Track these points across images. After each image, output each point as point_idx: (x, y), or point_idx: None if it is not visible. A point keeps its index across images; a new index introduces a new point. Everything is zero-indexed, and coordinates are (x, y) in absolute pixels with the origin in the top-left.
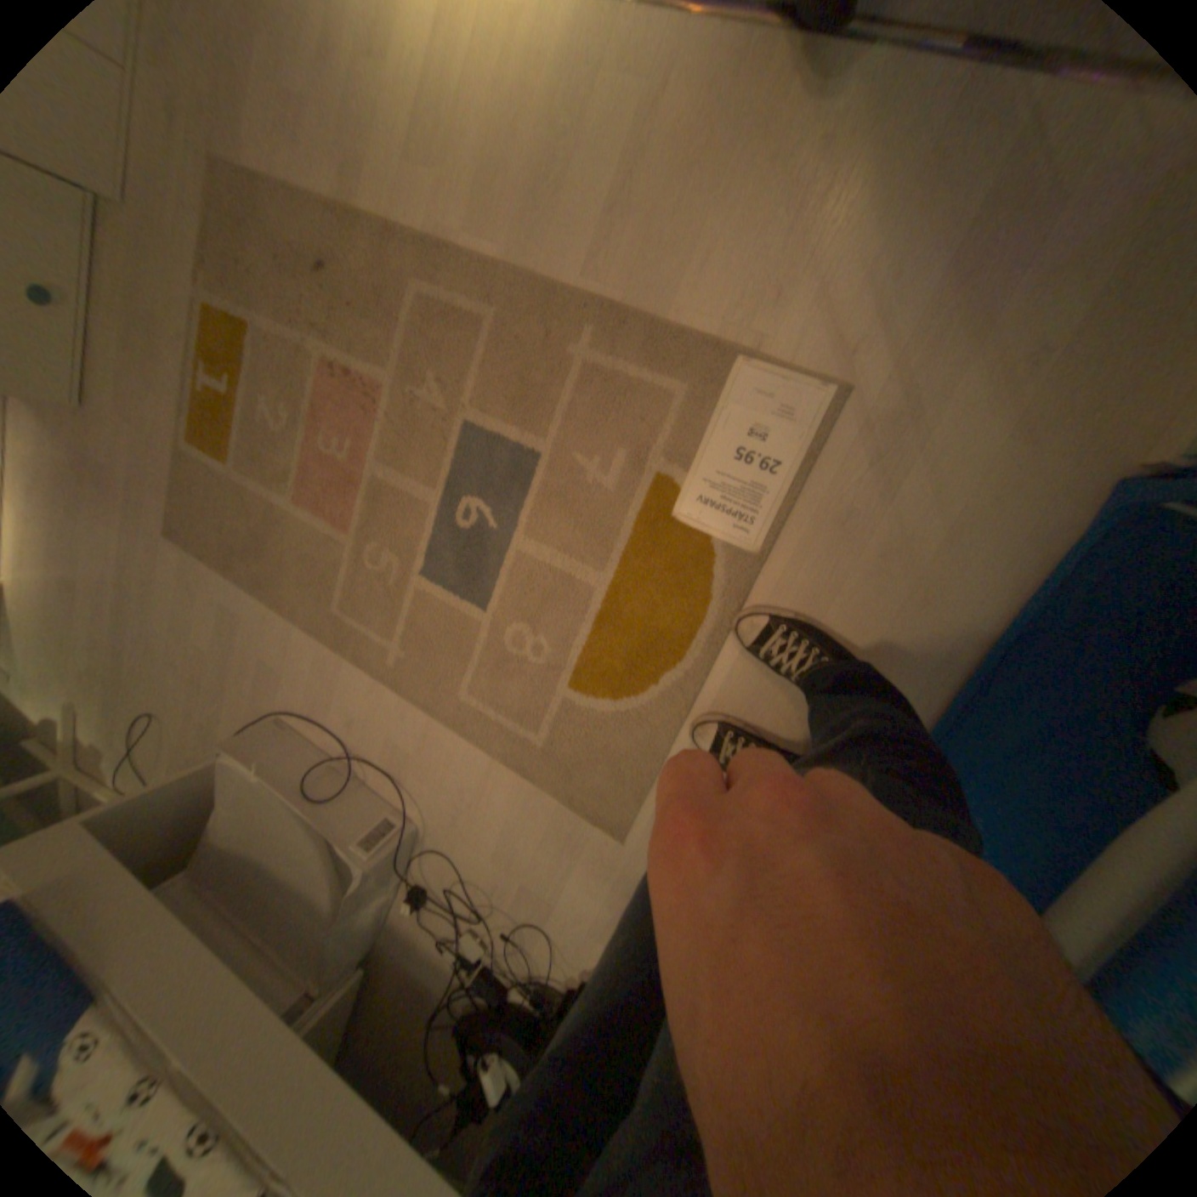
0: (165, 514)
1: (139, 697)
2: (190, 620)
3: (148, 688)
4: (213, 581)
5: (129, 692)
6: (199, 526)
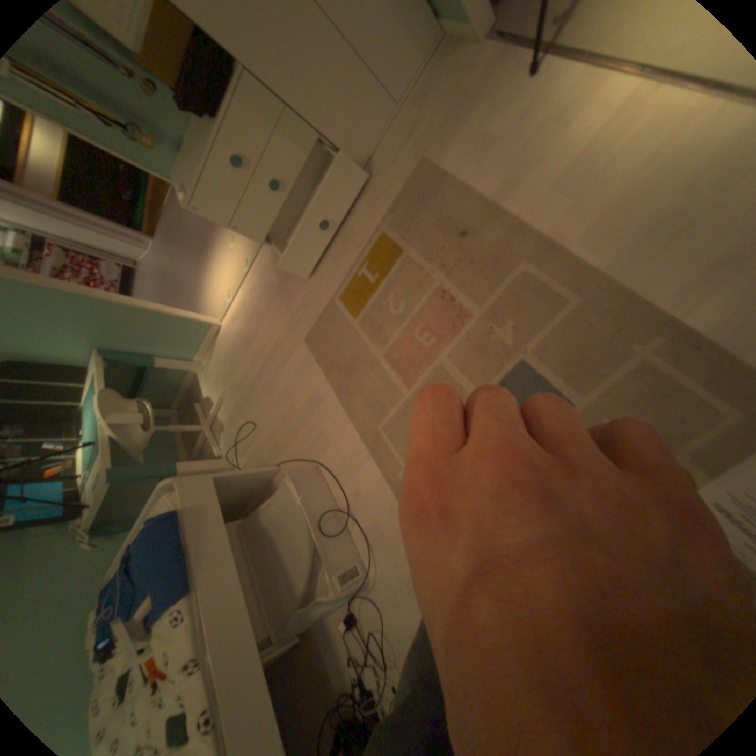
0: (311, 331)
1: (254, 413)
2: (297, 389)
3: (260, 412)
4: (318, 376)
5: (251, 408)
6: (325, 345)
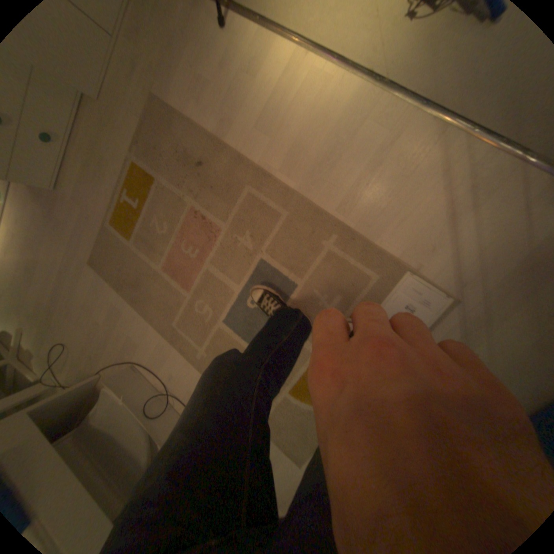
0: (92, 256)
1: (59, 336)
2: (95, 308)
3: (65, 333)
4: (111, 294)
5: (55, 332)
6: (109, 267)
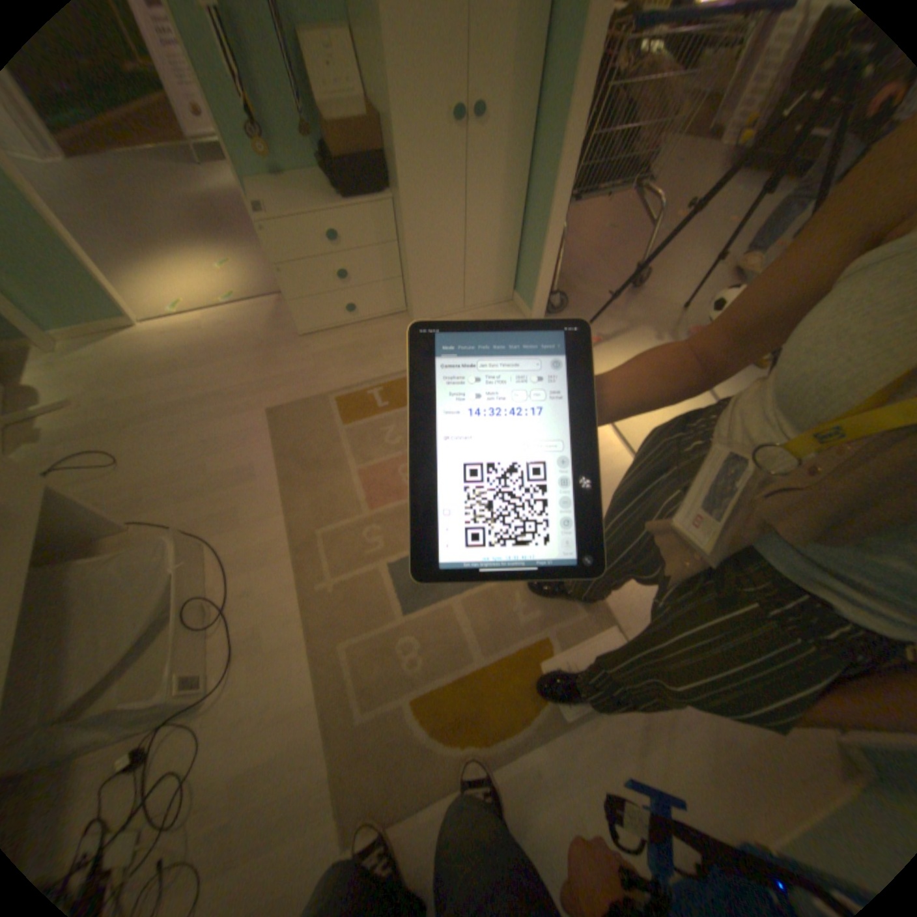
0: (281, 409)
1: (124, 450)
2: (222, 454)
3: (138, 453)
4: (264, 455)
5: (122, 442)
6: (293, 431)
